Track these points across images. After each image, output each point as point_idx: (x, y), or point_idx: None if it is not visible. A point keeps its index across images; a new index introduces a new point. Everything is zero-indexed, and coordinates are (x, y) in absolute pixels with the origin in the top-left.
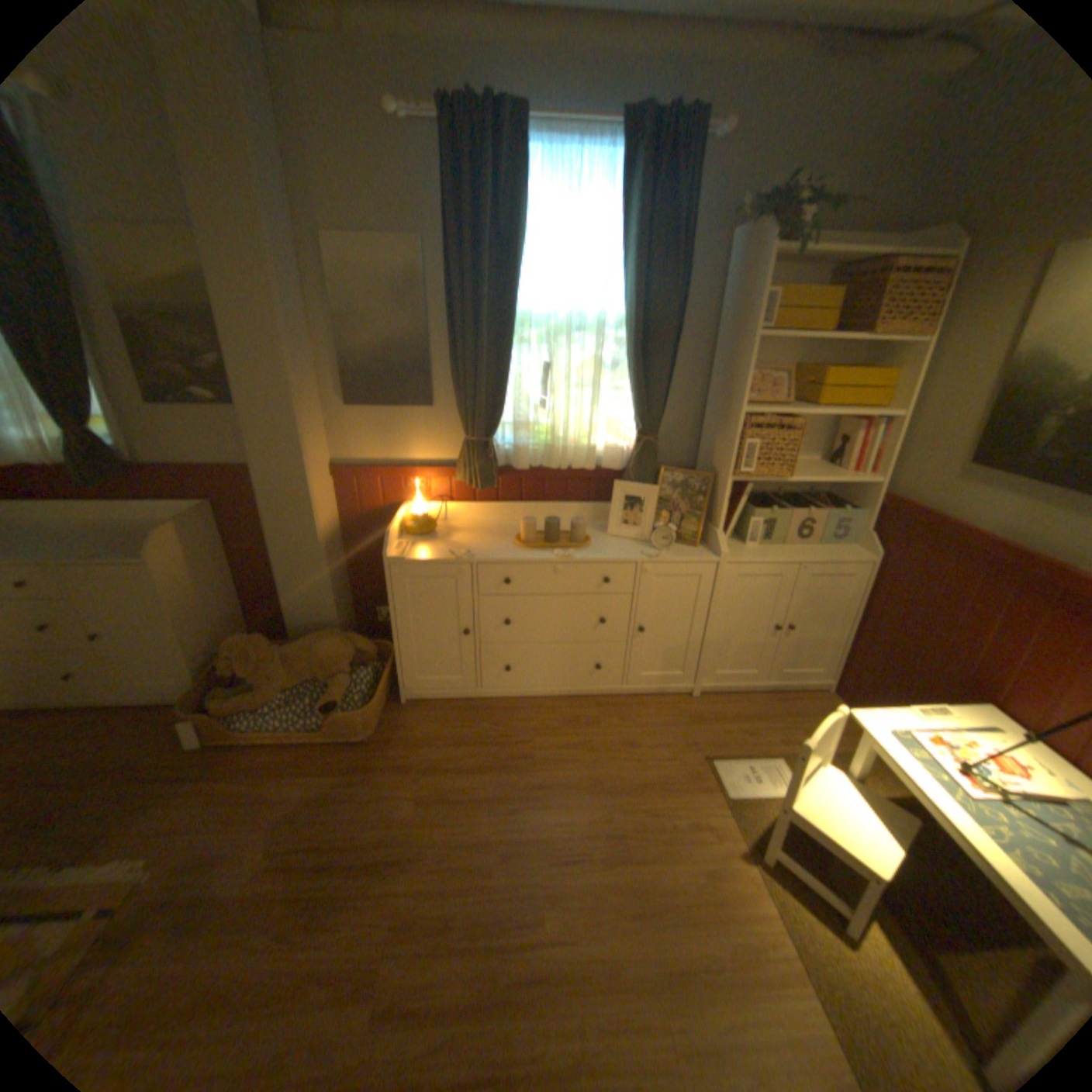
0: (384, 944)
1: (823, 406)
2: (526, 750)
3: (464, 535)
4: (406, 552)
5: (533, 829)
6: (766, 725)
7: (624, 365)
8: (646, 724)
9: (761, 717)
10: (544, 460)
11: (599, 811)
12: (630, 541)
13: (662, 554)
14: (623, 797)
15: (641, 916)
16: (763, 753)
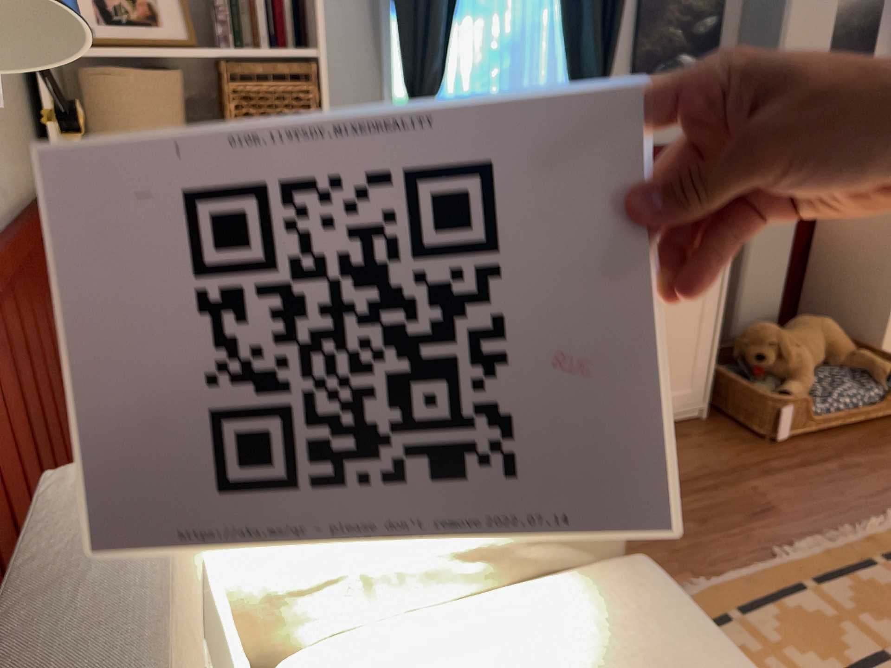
0: None
1: None
2: None
3: None
4: None
5: None
6: None
7: None
8: None
9: None
10: None
11: None
12: None
13: None
14: None
15: None
16: None
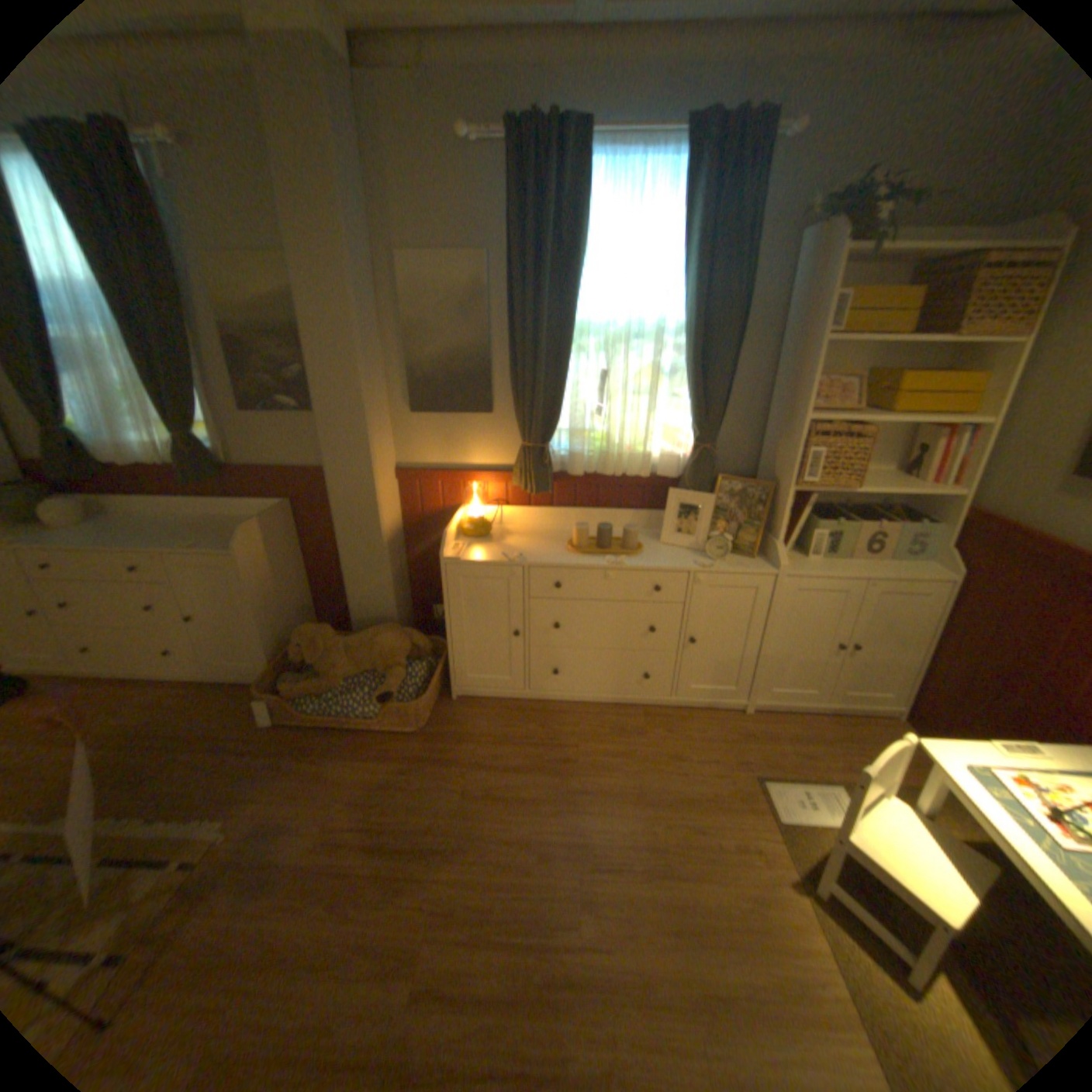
0: (425, 929)
1: (898, 412)
2: (570, 754)
3: (517, 539)
4: (462, 554)
5: (574, 834)
6: (826, 750)
7: (682, 372)
8: (694, 738)
9: (820, 741)
10: (598, 467)
11: (642, 822)
12: (683, 550)
13: (716, 564)
14: (667, 810)
15: (680, 933)
16: (821, 779)
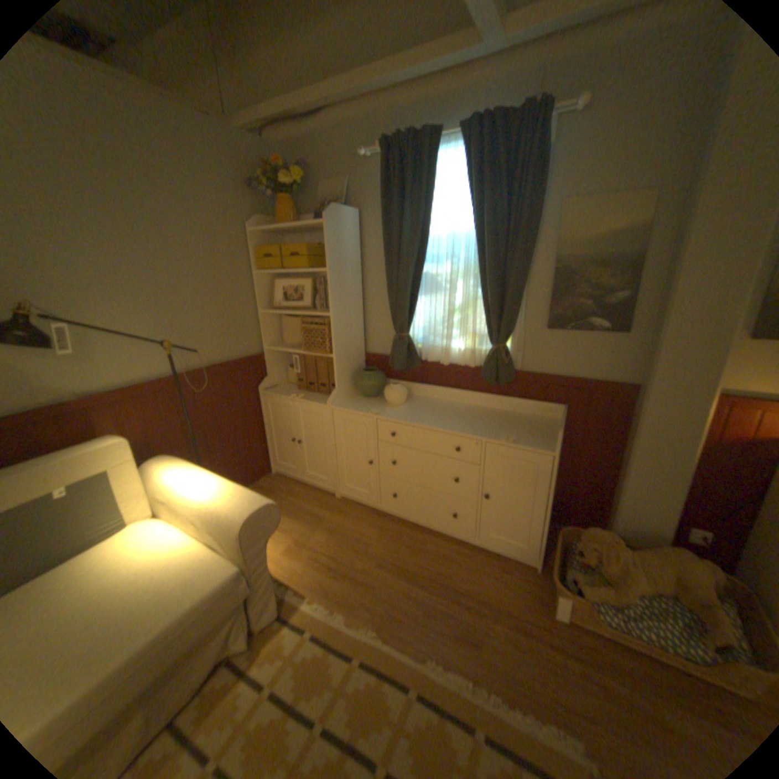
0: None
1: None
2: None
3: None
4: None
5: None
6: None
7: None
8: None
9: None
10: None
11: None
12: None
13: None
14: None
15: None
16: None
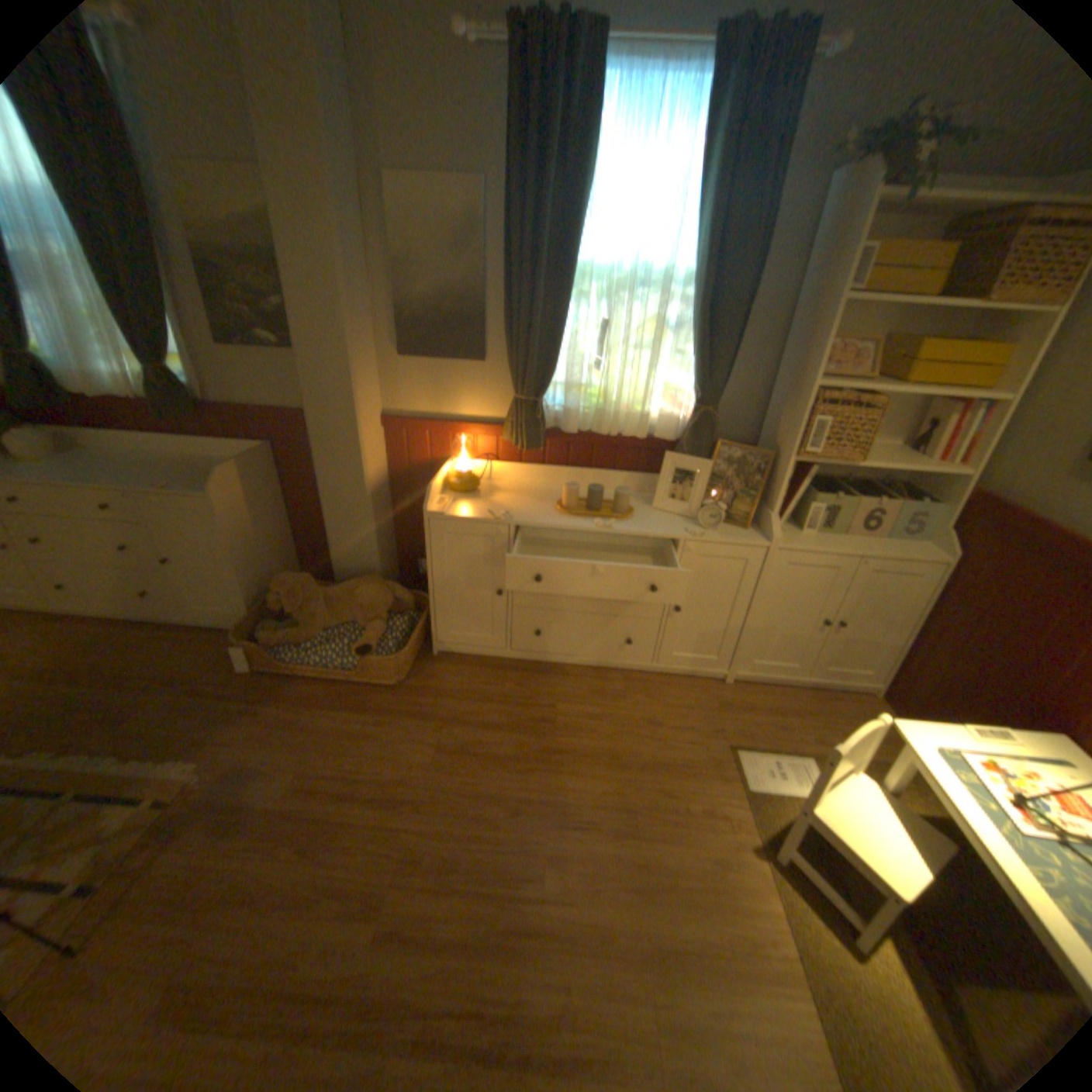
0: (393, 874)
1: (913, 383)
2: (548, 714)
3: (505, 496)
4: (447, 509)
5: (545, 791)
6: (801, 722)
7: (688, 327)
8: (672, 705)
9: (796, 713)
10: (594, 425)
11: (613, 783)
12: (676, 516)
13: (708, 533)
14: (638, 773)
15: (641, 890)
16: (793, 750)
